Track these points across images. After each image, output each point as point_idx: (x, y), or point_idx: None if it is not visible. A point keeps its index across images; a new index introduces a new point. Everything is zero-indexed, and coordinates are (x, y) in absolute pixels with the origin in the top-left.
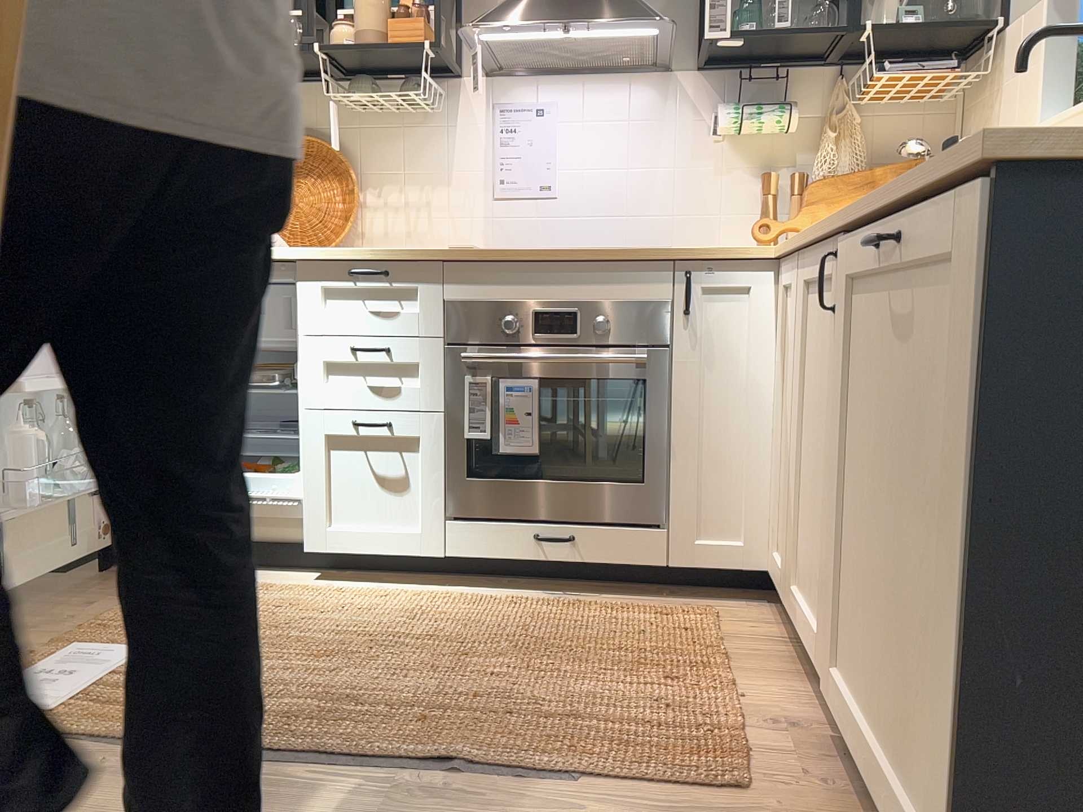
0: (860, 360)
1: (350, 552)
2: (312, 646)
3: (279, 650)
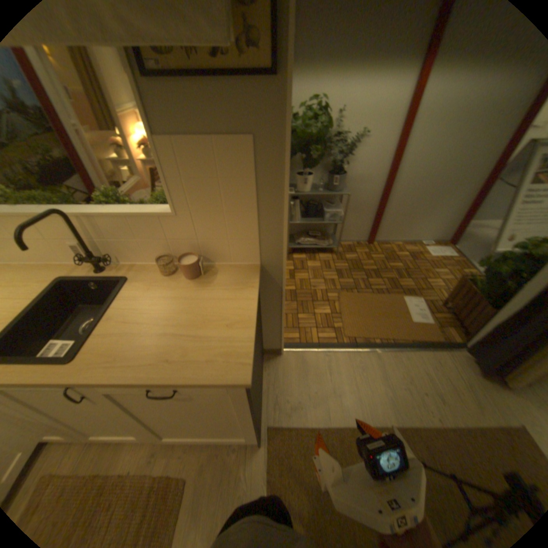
0: (122, 403)
1: None
2: None
3: None
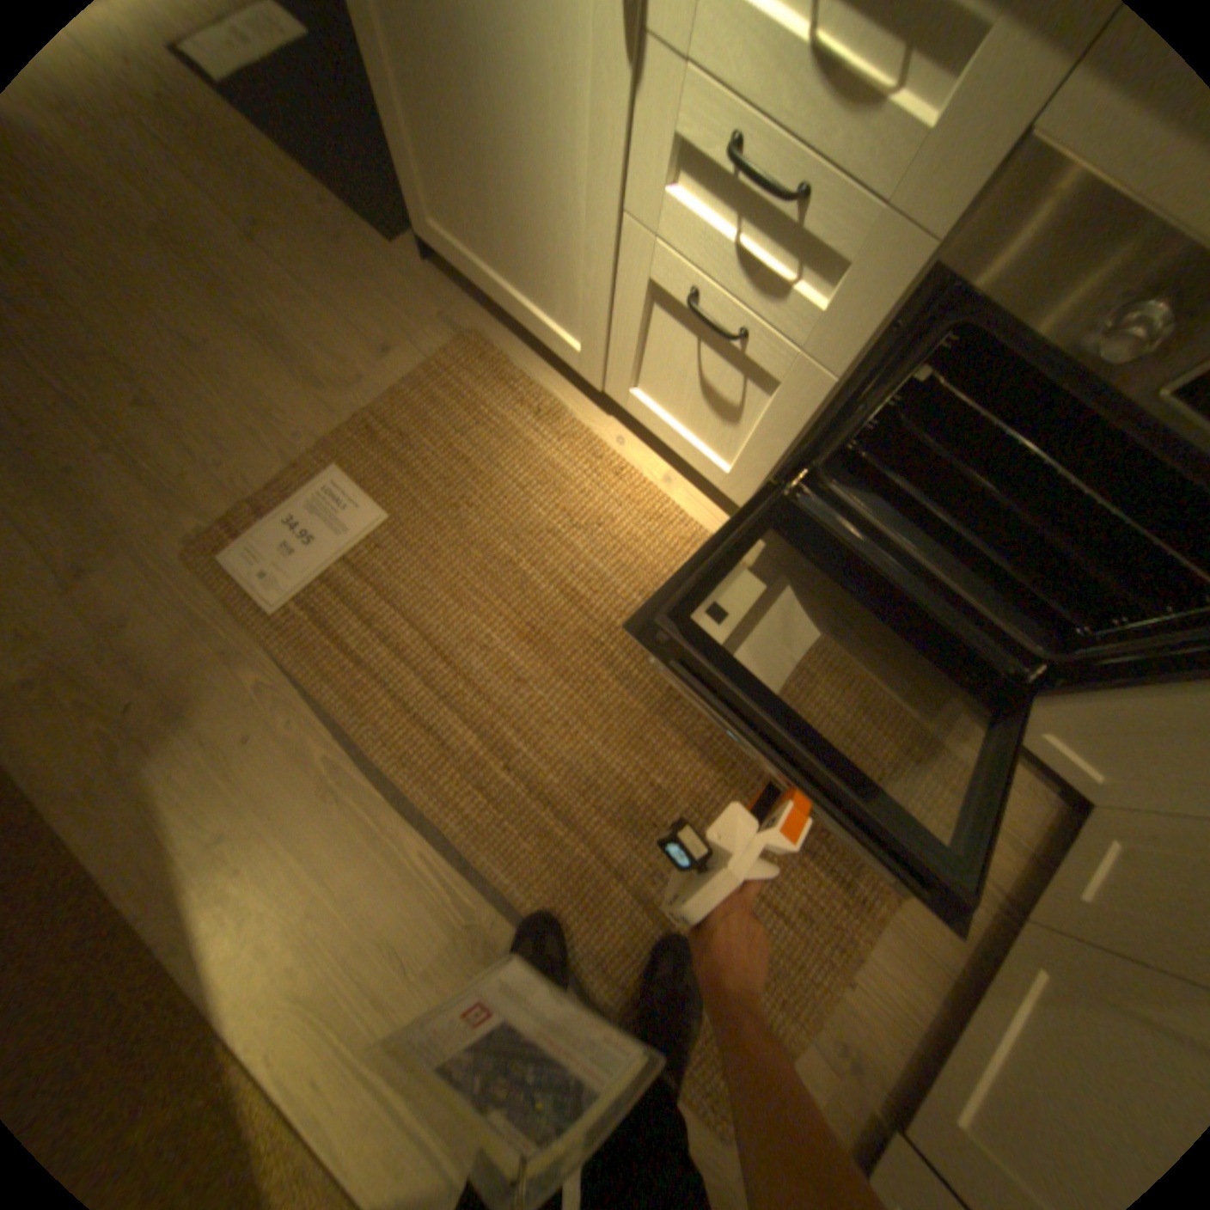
0: None
1: (650, 427)
2: (531, 595)
3: (500, 584)
